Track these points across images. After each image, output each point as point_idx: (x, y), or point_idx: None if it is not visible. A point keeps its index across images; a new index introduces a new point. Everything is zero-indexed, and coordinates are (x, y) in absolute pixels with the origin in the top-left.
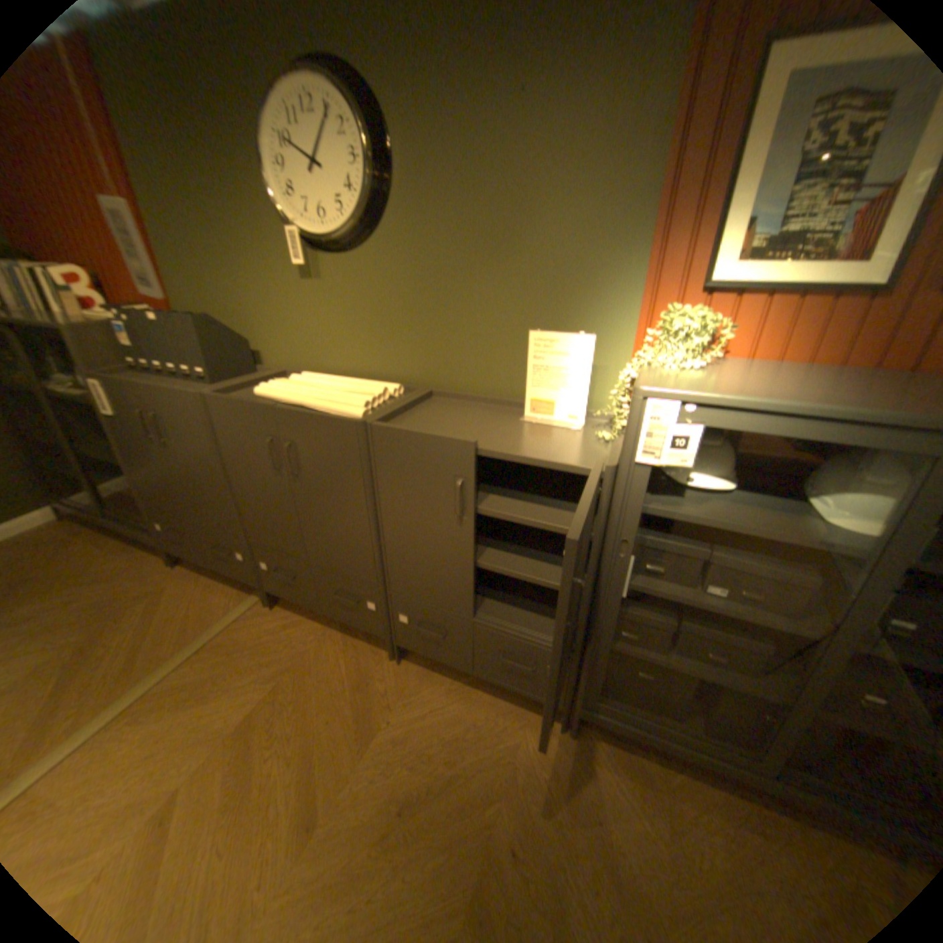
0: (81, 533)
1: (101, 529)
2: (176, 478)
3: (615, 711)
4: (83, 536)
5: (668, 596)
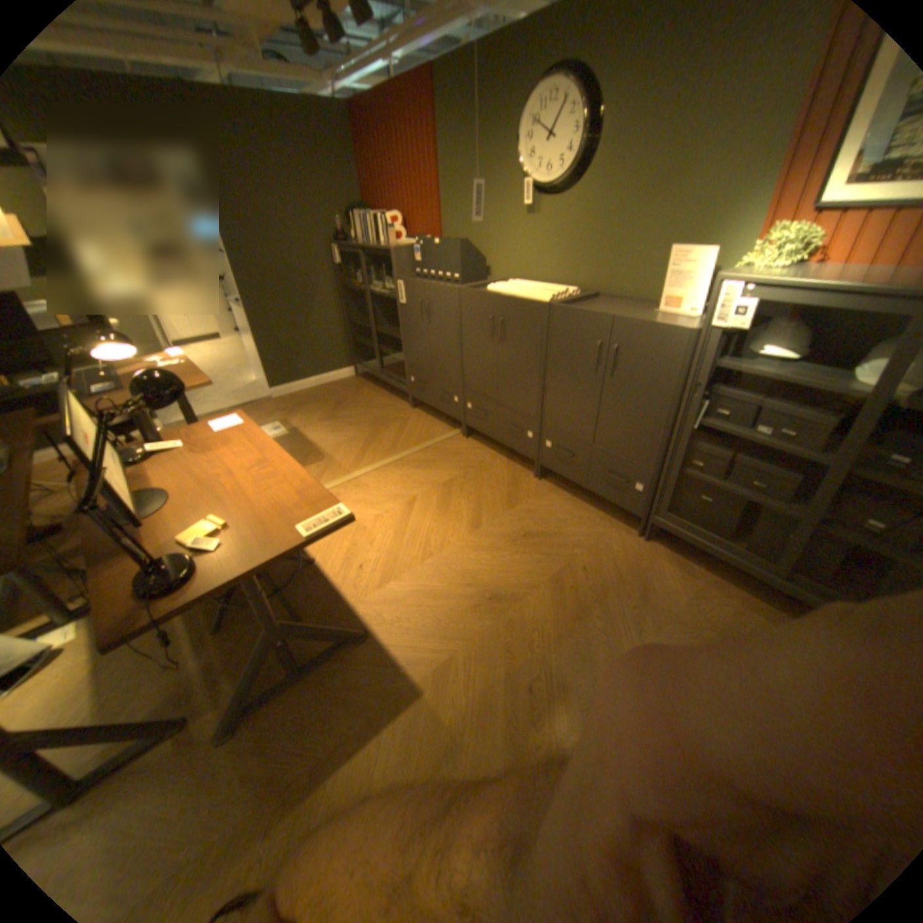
0: (372, 384)
1: (382, 383)
2: (436, 344)
3: (683, 518)
4: (373, 385)
5: (733, 429)
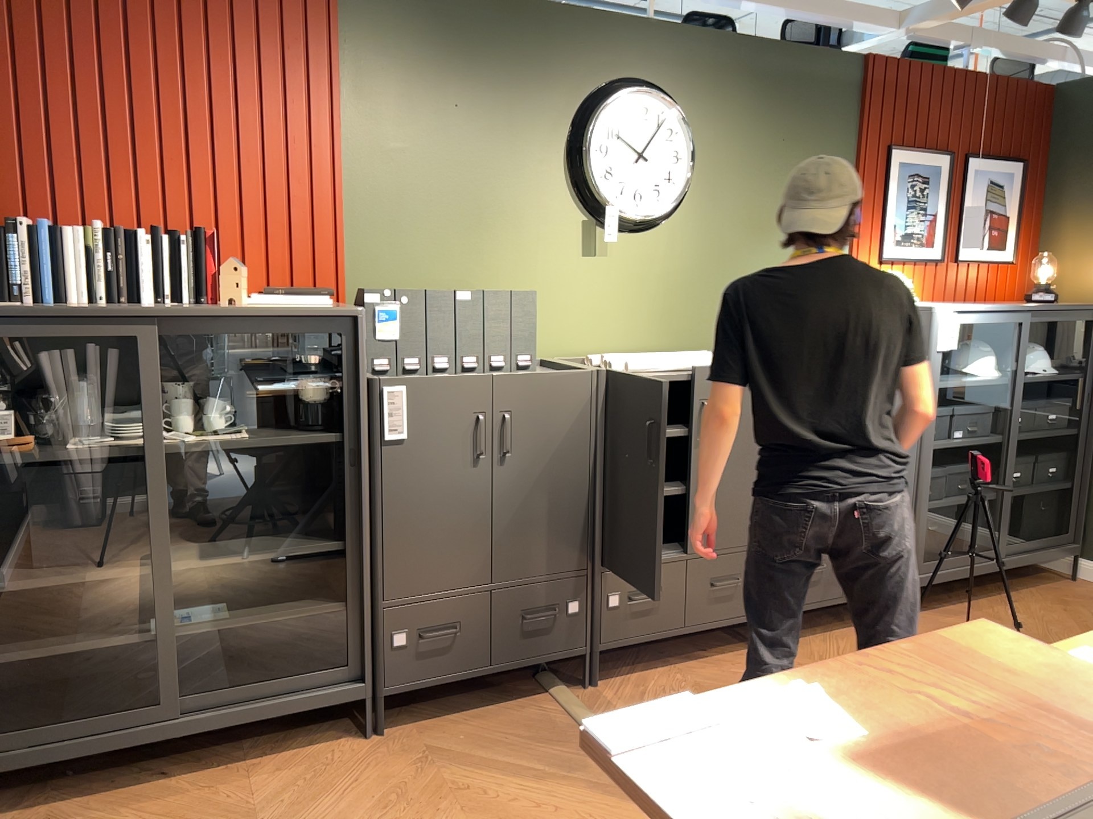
0: (57, 810)
1: (89, 786)
2: (502, 511)
3: (934, 562)
4: (77, 808)
5: (946, 445)
